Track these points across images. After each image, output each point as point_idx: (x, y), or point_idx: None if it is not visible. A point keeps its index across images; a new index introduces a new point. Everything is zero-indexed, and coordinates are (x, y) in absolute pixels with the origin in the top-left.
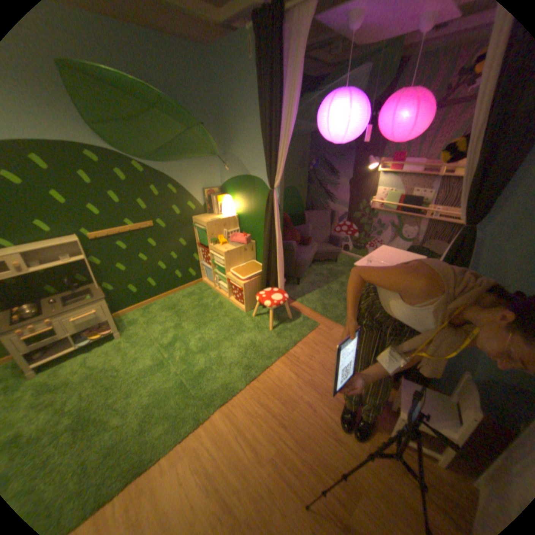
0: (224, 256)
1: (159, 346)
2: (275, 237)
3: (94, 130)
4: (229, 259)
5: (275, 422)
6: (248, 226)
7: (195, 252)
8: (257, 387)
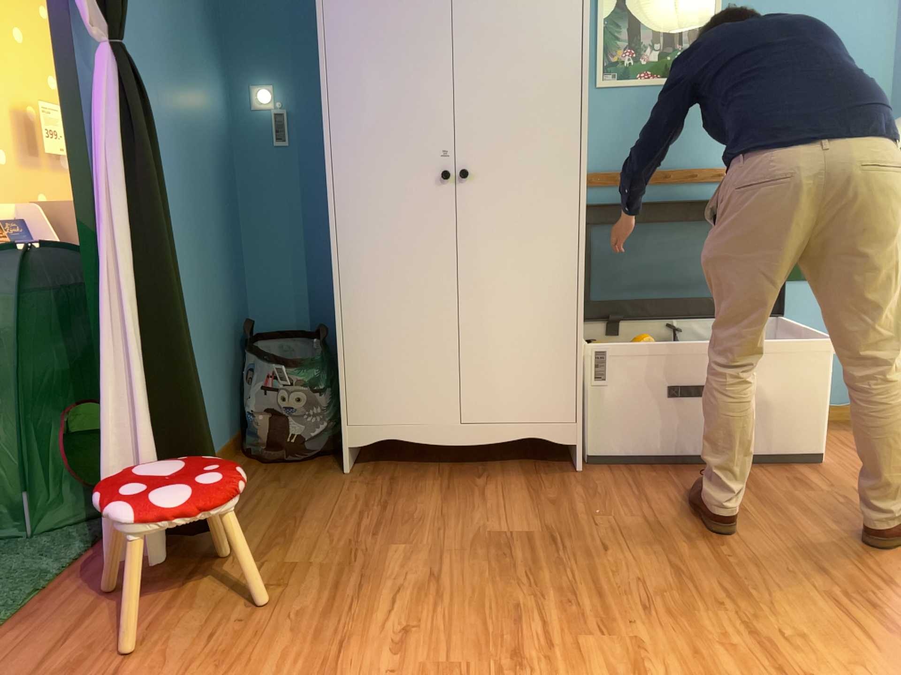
0: None
1: None
2: None
3: None
4: None
5: None
6: None
7: None
8: None
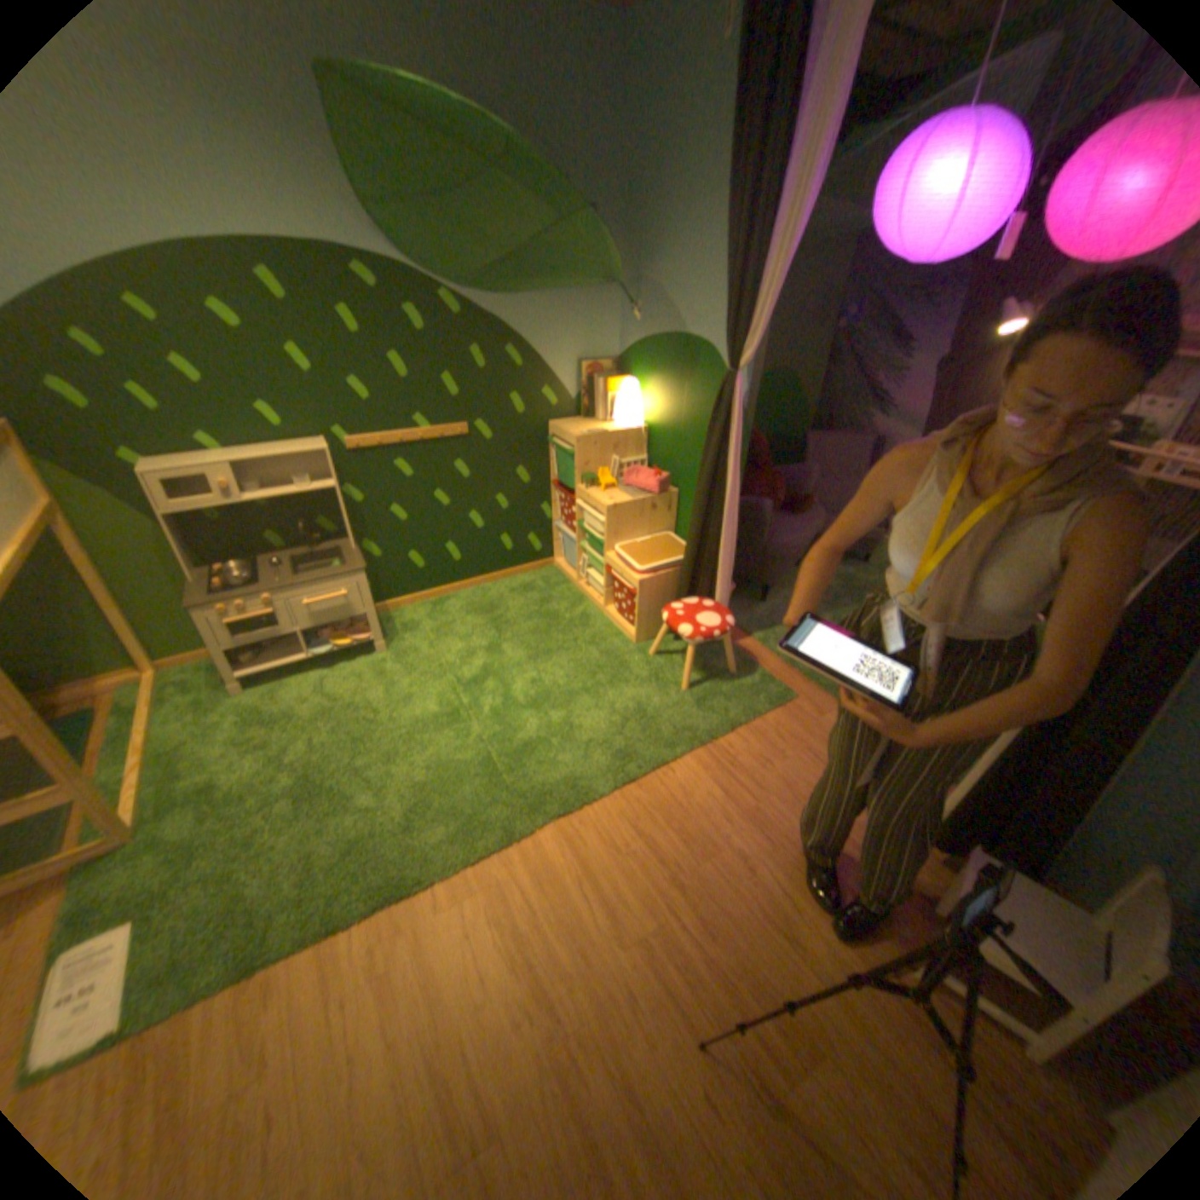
0: (605, 515)
1: (454, 682)
2: (724, 485)
3: (373, 220)
4: (615, 524)
5: (664, 874)
6: (666, 455)
7: (545, 501)
8: (636, 798)
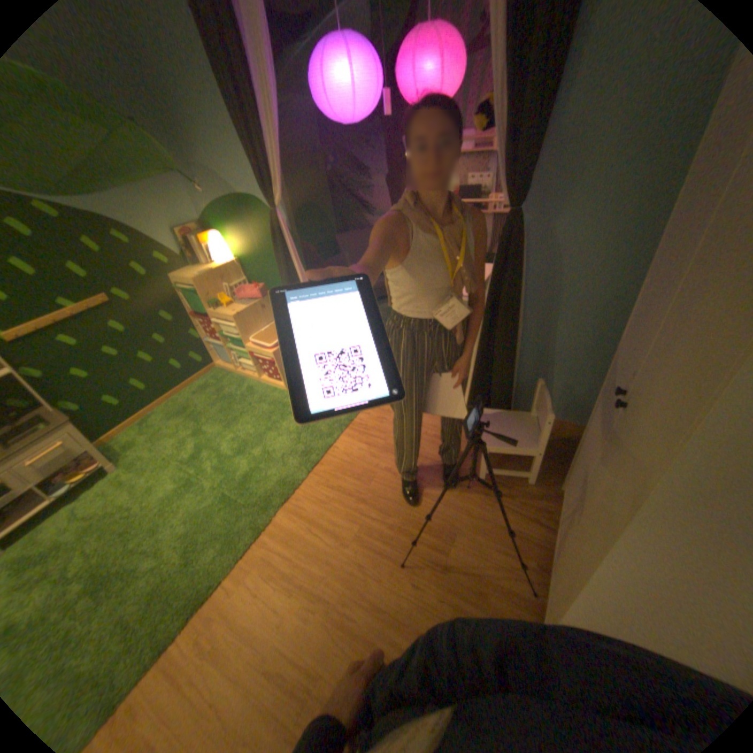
0: (233, 321)
1: (178, 464)
2: (297, 278)
3: None
4: (242, 324)
5: (352, 499)
6: (257, 272)
7: (190, 327)
8: (322, 471)
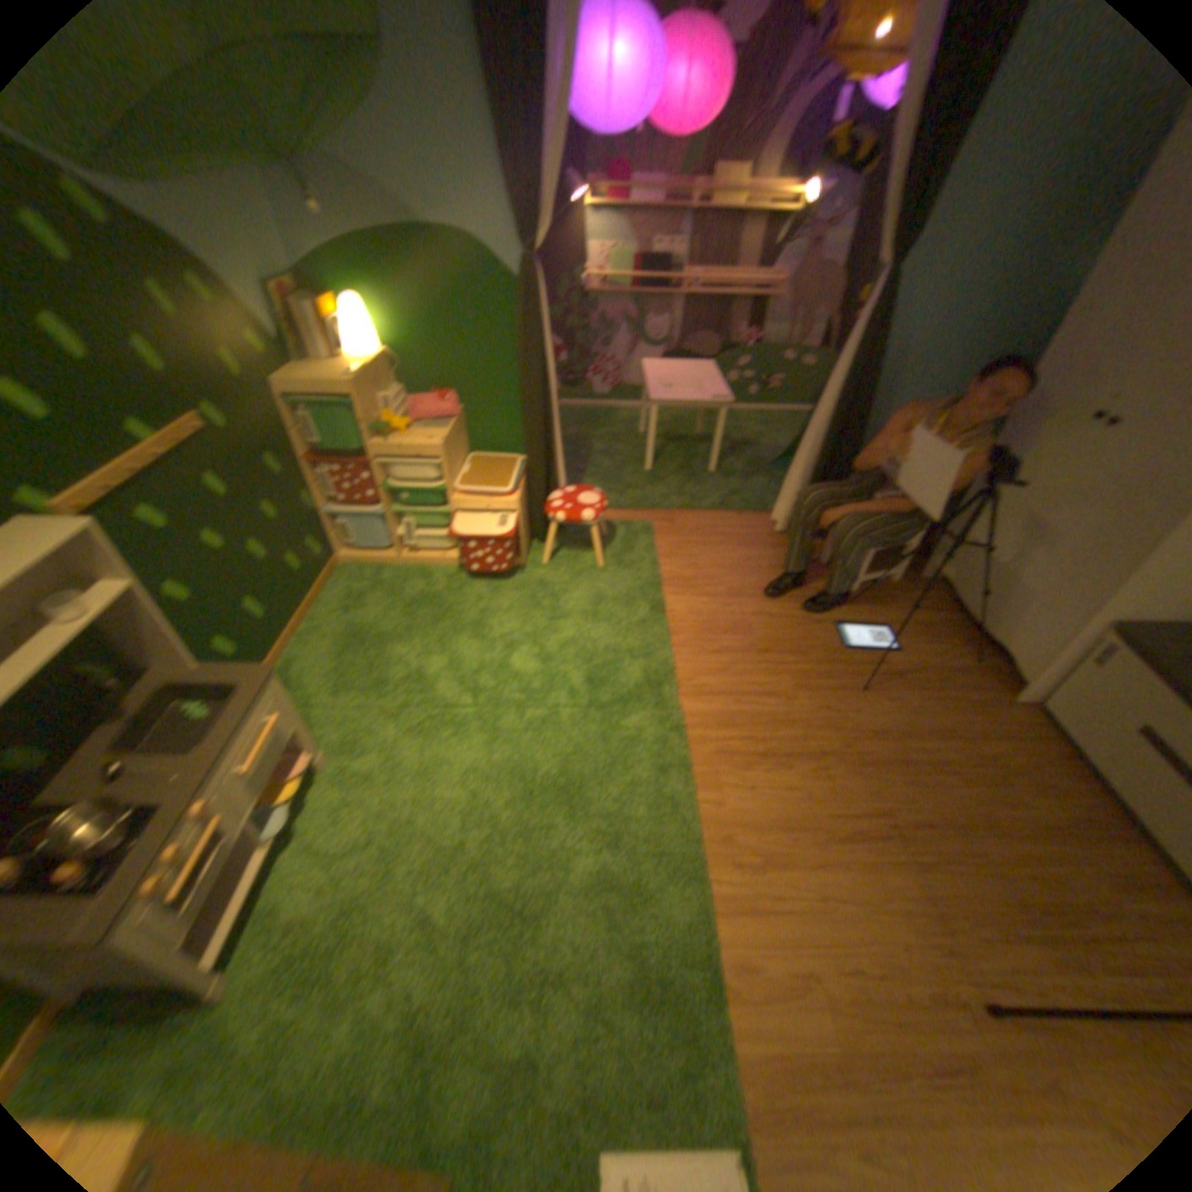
0: (443, 453)
1: (448, 707)
2: (550, 371)
3: None
4: (450, 459)
5: (749, 653)
6: (431, 371)
7: (304, 485)
8: (682, 639)
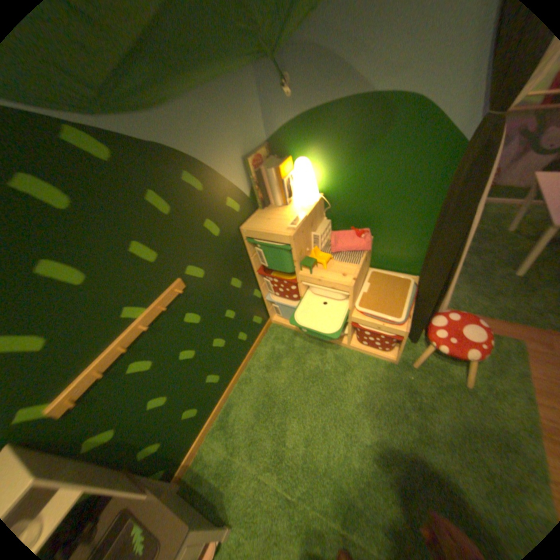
0: (352, 290)
1: (320, 514)
2: (472, 226)
3: None
4: (356, 290)
5: None
6: (352, 210)
7: (255, 287)
8: None
